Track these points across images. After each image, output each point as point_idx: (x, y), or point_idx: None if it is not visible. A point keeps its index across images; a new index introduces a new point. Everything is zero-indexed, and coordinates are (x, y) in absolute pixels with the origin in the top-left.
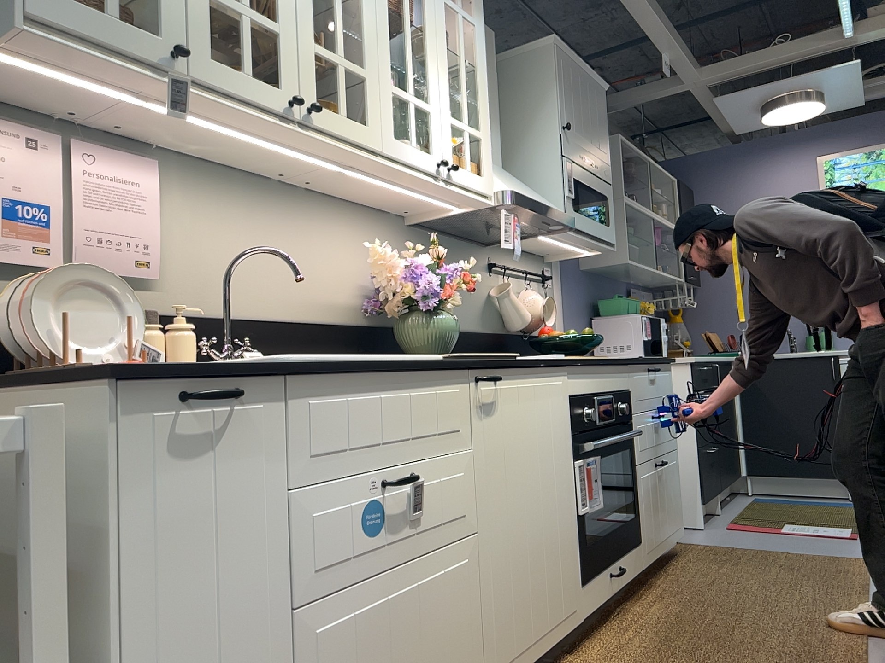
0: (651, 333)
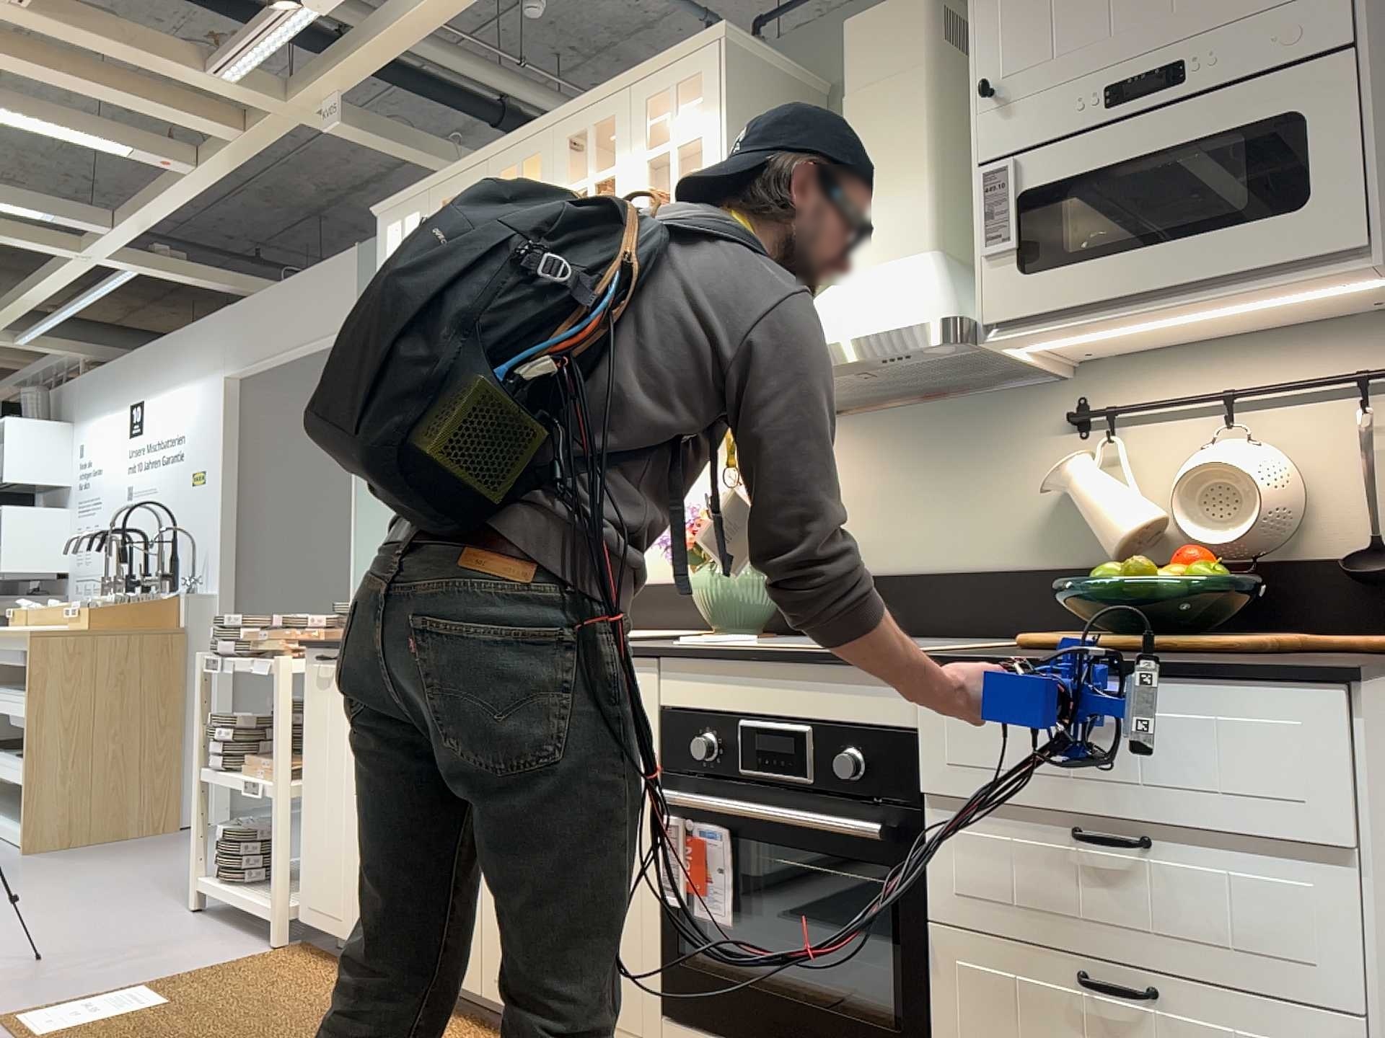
0: None
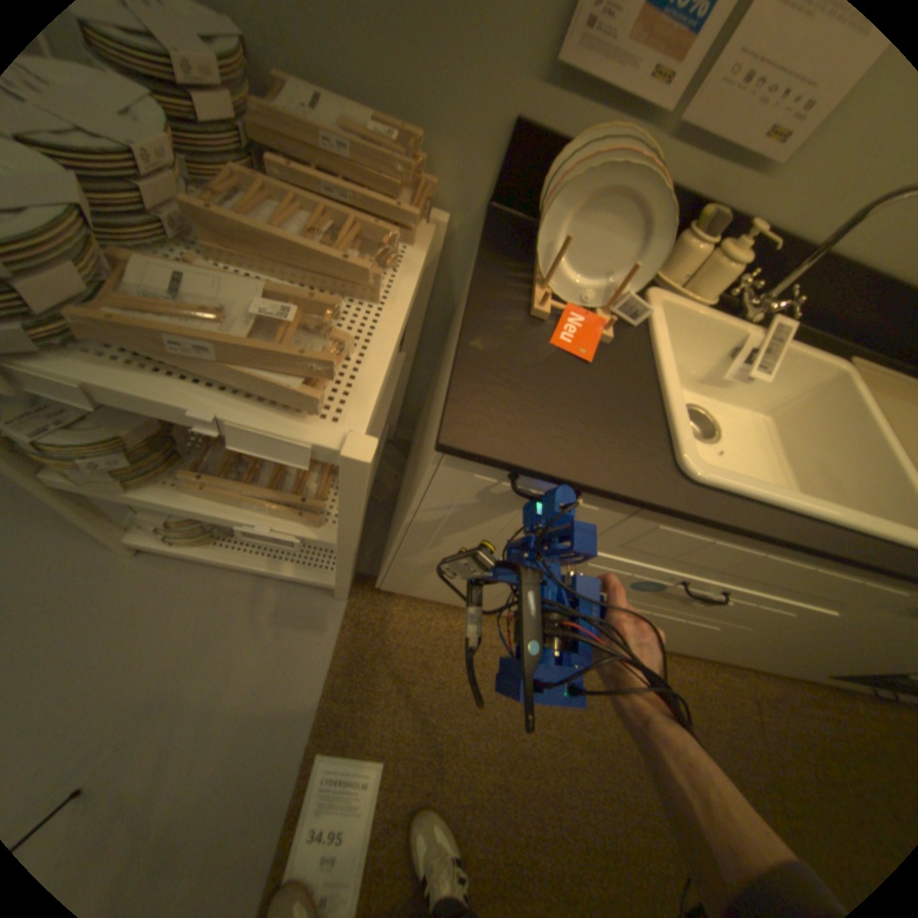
0: None
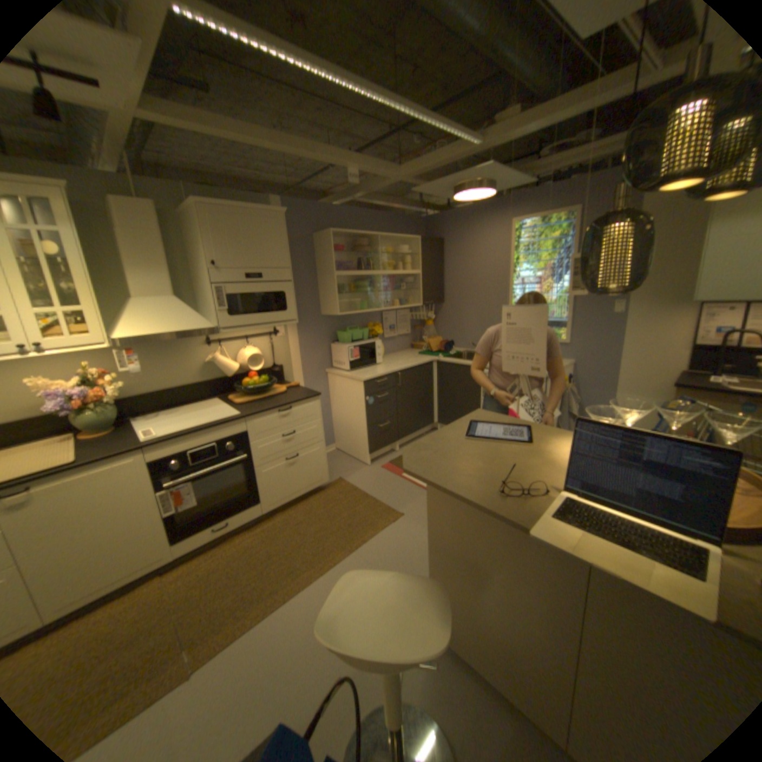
0: (356, 358)
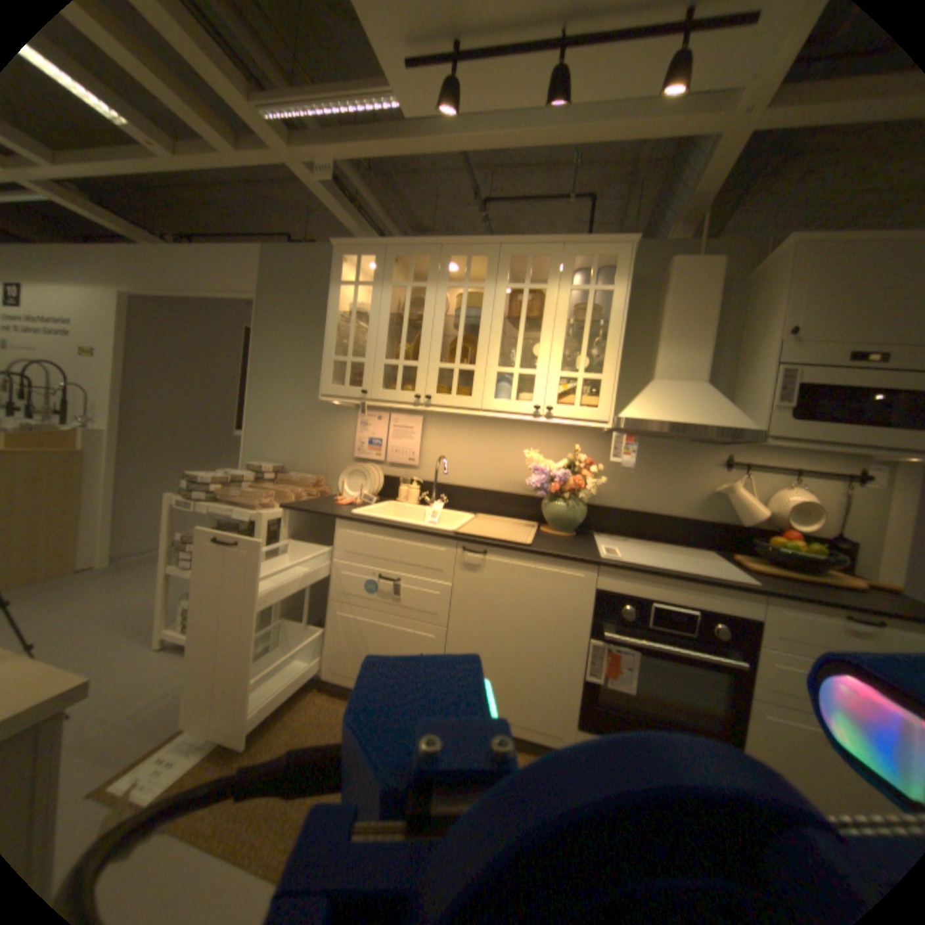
0: None
